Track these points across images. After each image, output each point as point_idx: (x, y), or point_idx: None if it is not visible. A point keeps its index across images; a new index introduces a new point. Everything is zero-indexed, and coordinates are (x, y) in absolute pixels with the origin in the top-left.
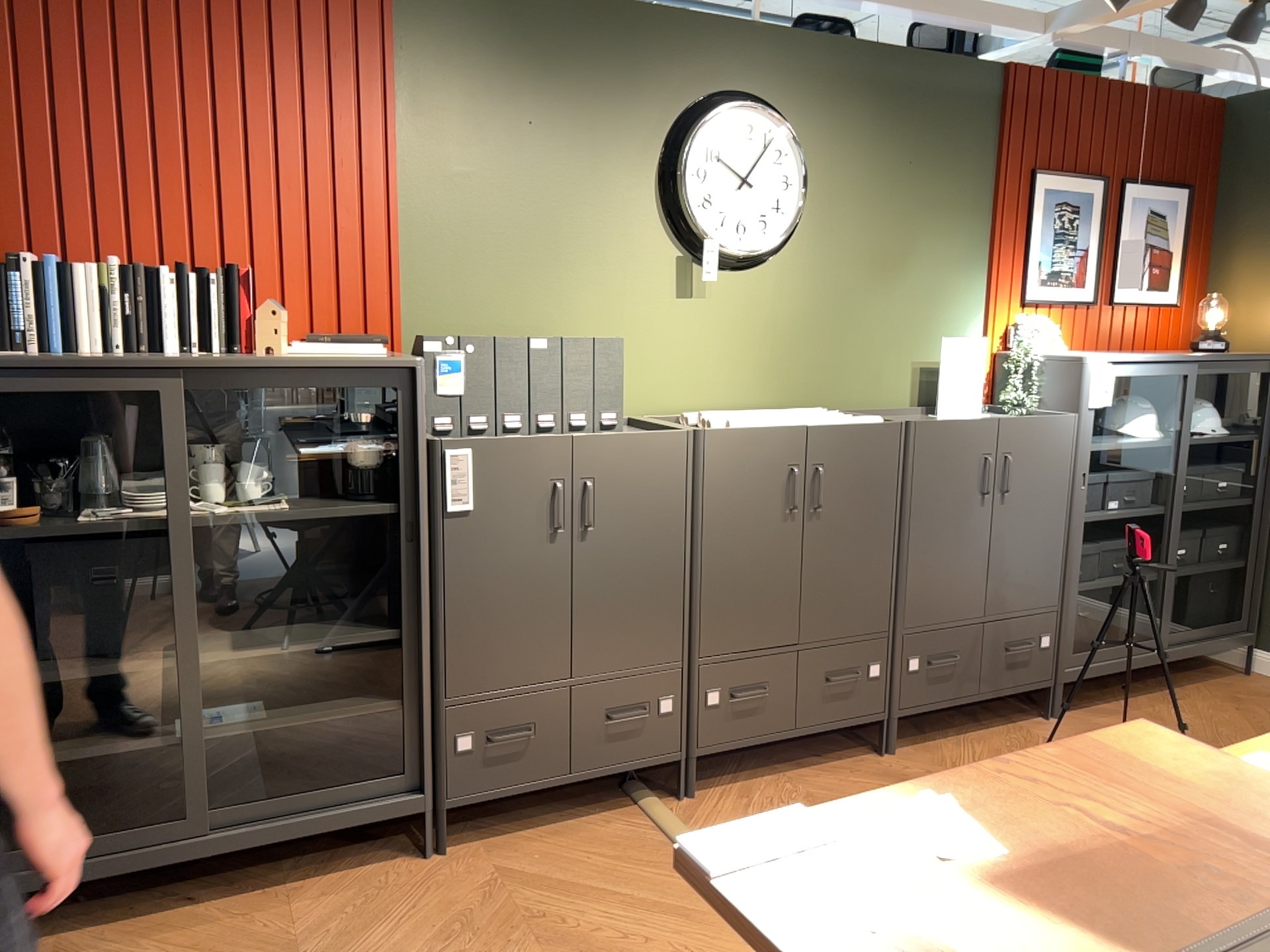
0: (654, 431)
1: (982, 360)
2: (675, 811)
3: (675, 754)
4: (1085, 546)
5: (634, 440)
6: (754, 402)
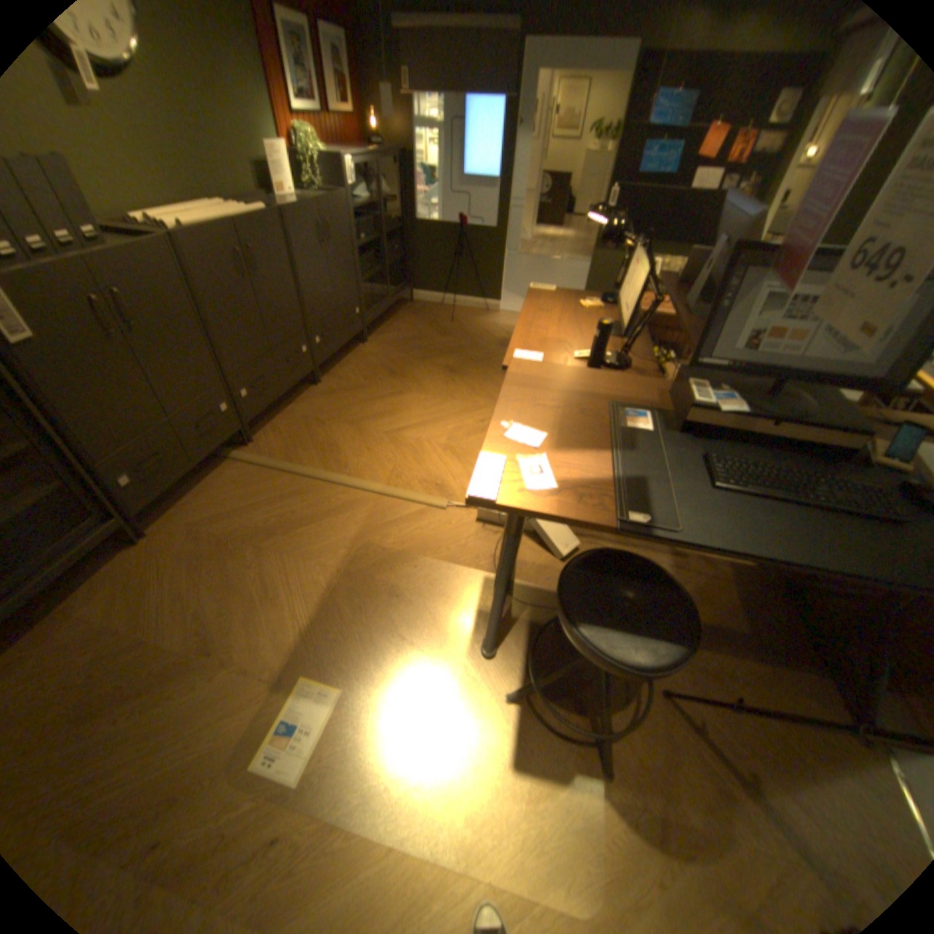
0: (141, 239)
1: (280, 155)
2: (251, 452)
3: (233, 427)
4: (358, 261)
5: (132, 249)
6: (168, 200)
